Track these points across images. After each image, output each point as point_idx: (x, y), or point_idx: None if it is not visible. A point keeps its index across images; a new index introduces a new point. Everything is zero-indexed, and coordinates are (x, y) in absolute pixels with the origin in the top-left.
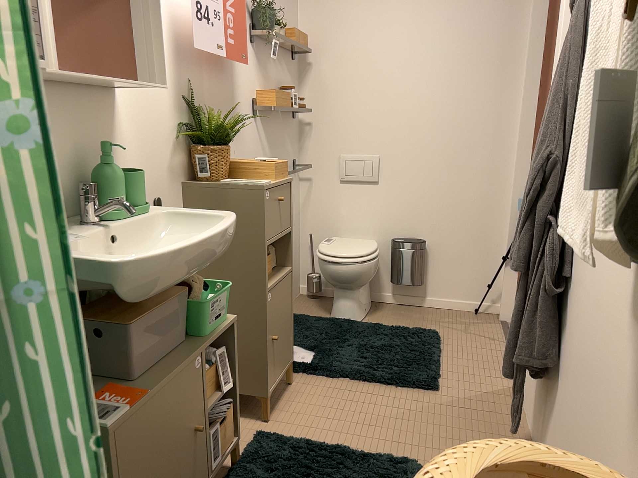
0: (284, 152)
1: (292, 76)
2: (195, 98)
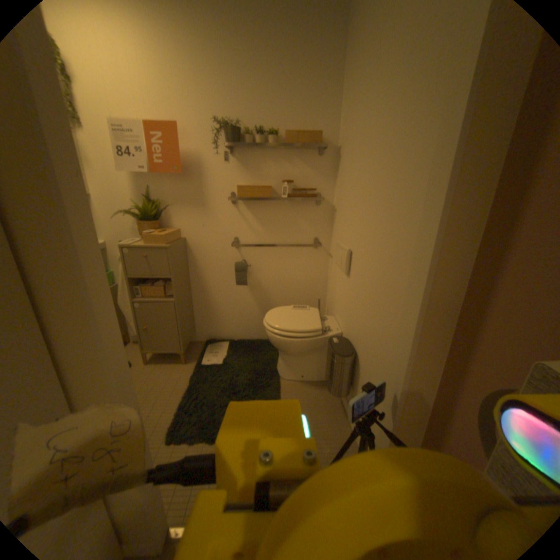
0: (292, 229)
1: (319, 165)
2: (153, 193)
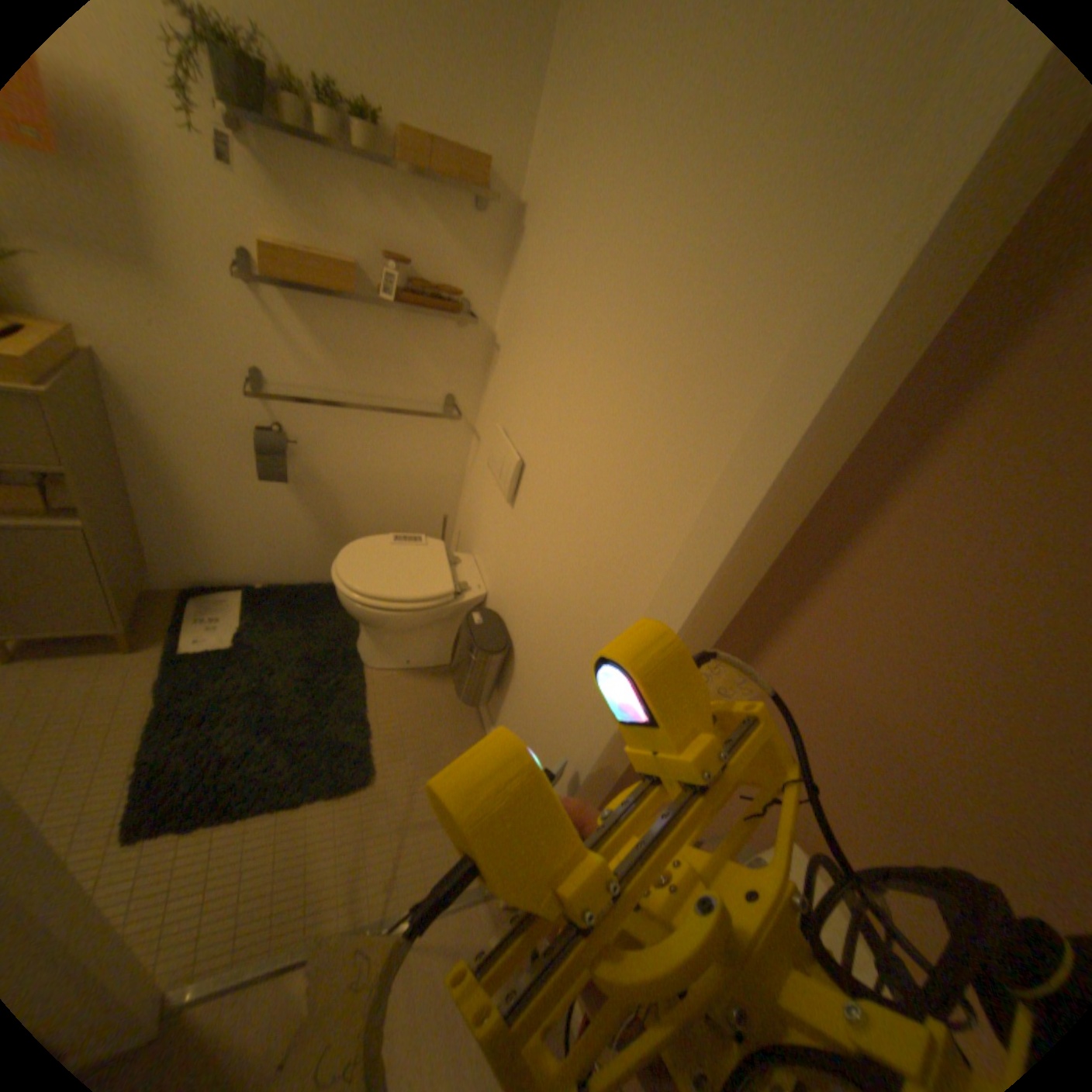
0: (398, 373)
1: (471, 239)
2: None
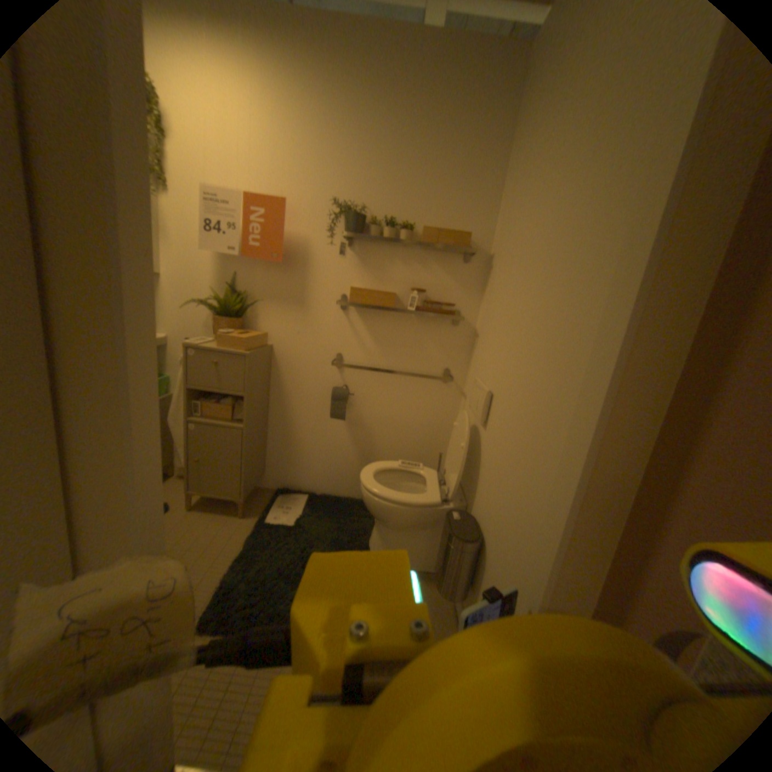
0: (416, 353)
1: (461, 275)
2: (240, 283)
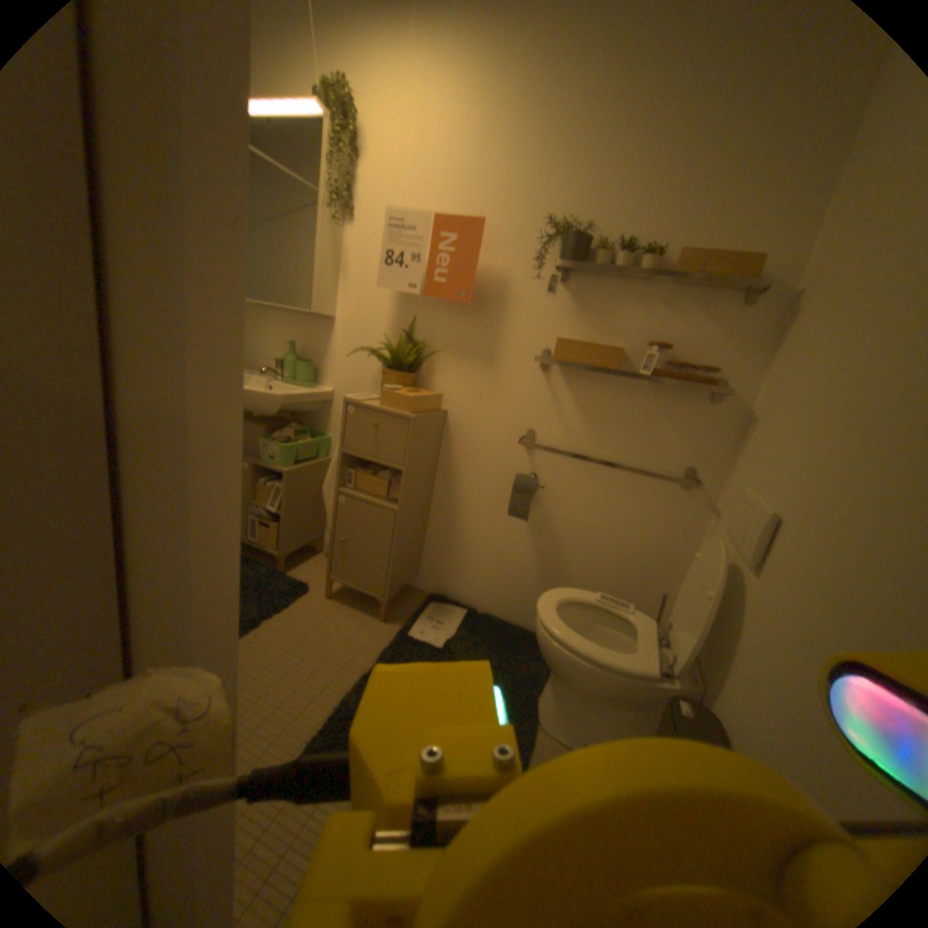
0: (644, 440)
1: (738, 325)
2: (419, 331)
